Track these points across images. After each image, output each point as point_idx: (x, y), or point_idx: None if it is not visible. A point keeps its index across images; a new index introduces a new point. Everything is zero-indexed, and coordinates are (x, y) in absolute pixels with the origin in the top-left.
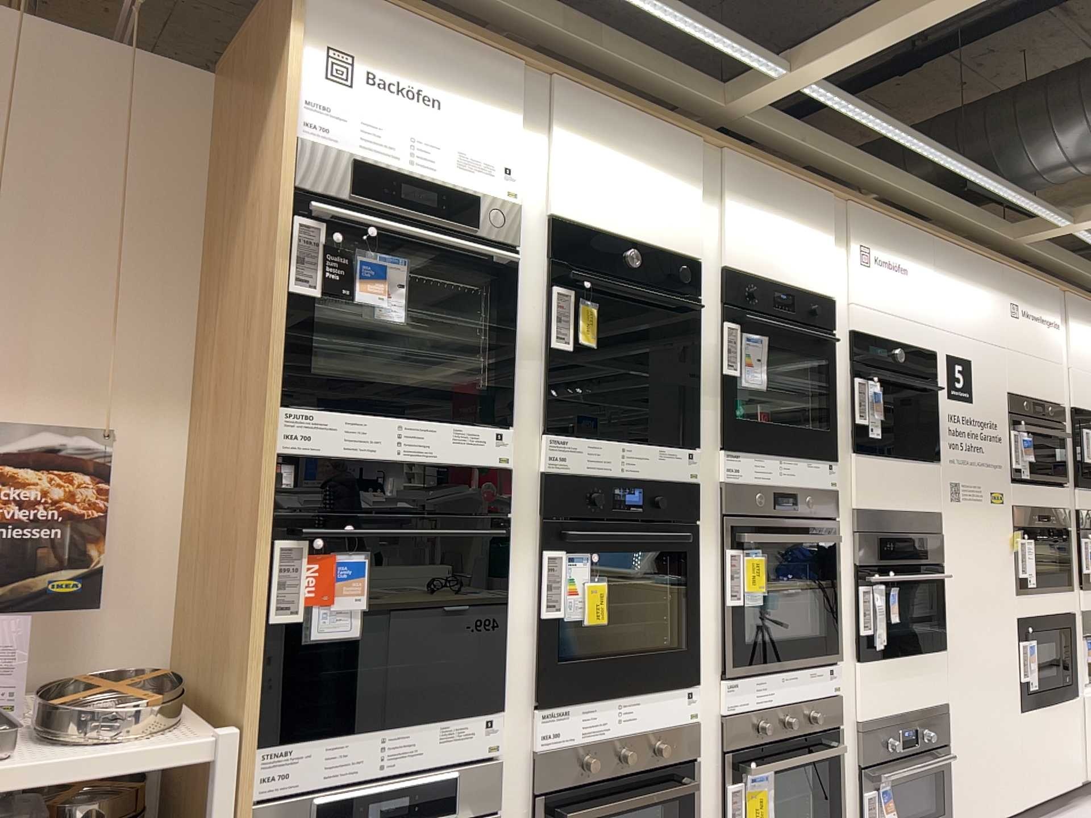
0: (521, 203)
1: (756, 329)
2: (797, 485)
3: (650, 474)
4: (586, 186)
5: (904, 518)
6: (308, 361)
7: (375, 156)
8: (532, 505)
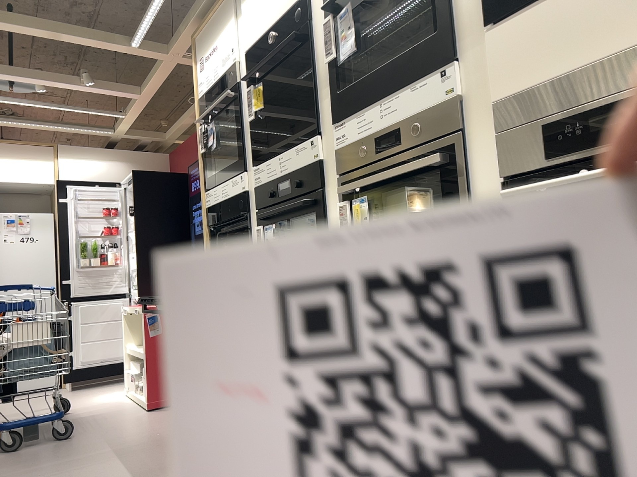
0: (238, 59)
1: (346, 2)
2: (400, 117)
3: (292, 167)
4: (252, 22)
5: (630, 63)
6: (207, 174)
7: (208, 88)
8: (255, 205)
